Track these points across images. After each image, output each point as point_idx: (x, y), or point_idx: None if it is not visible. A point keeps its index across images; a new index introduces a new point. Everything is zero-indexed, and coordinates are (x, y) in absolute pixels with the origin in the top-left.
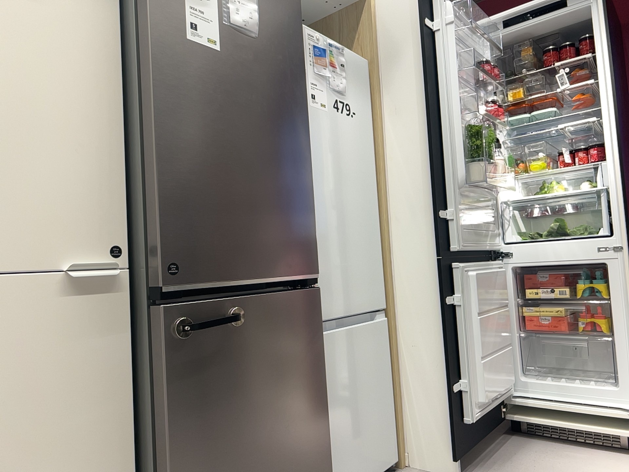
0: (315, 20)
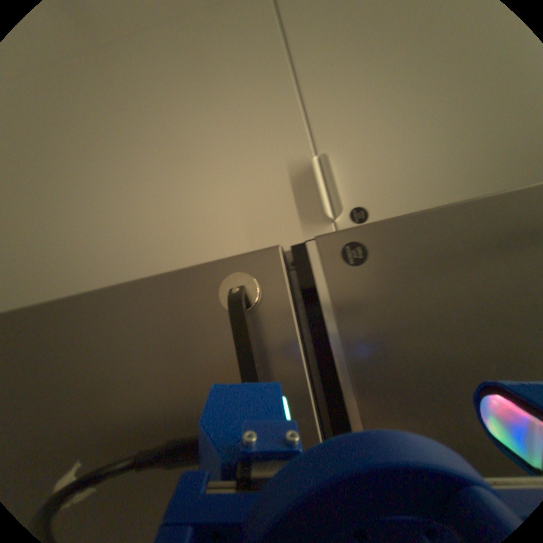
0: None
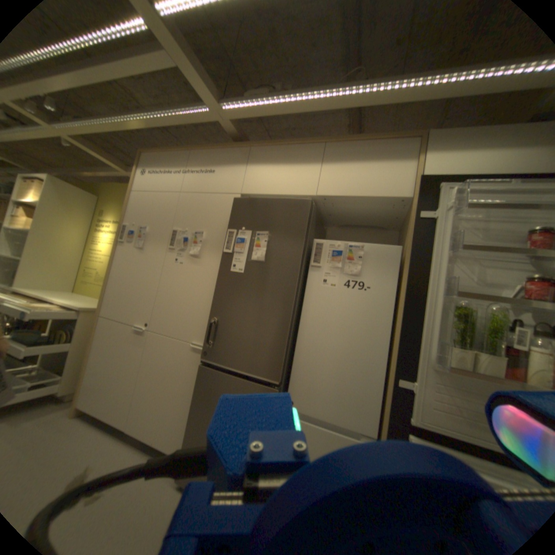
0: (402, 216)
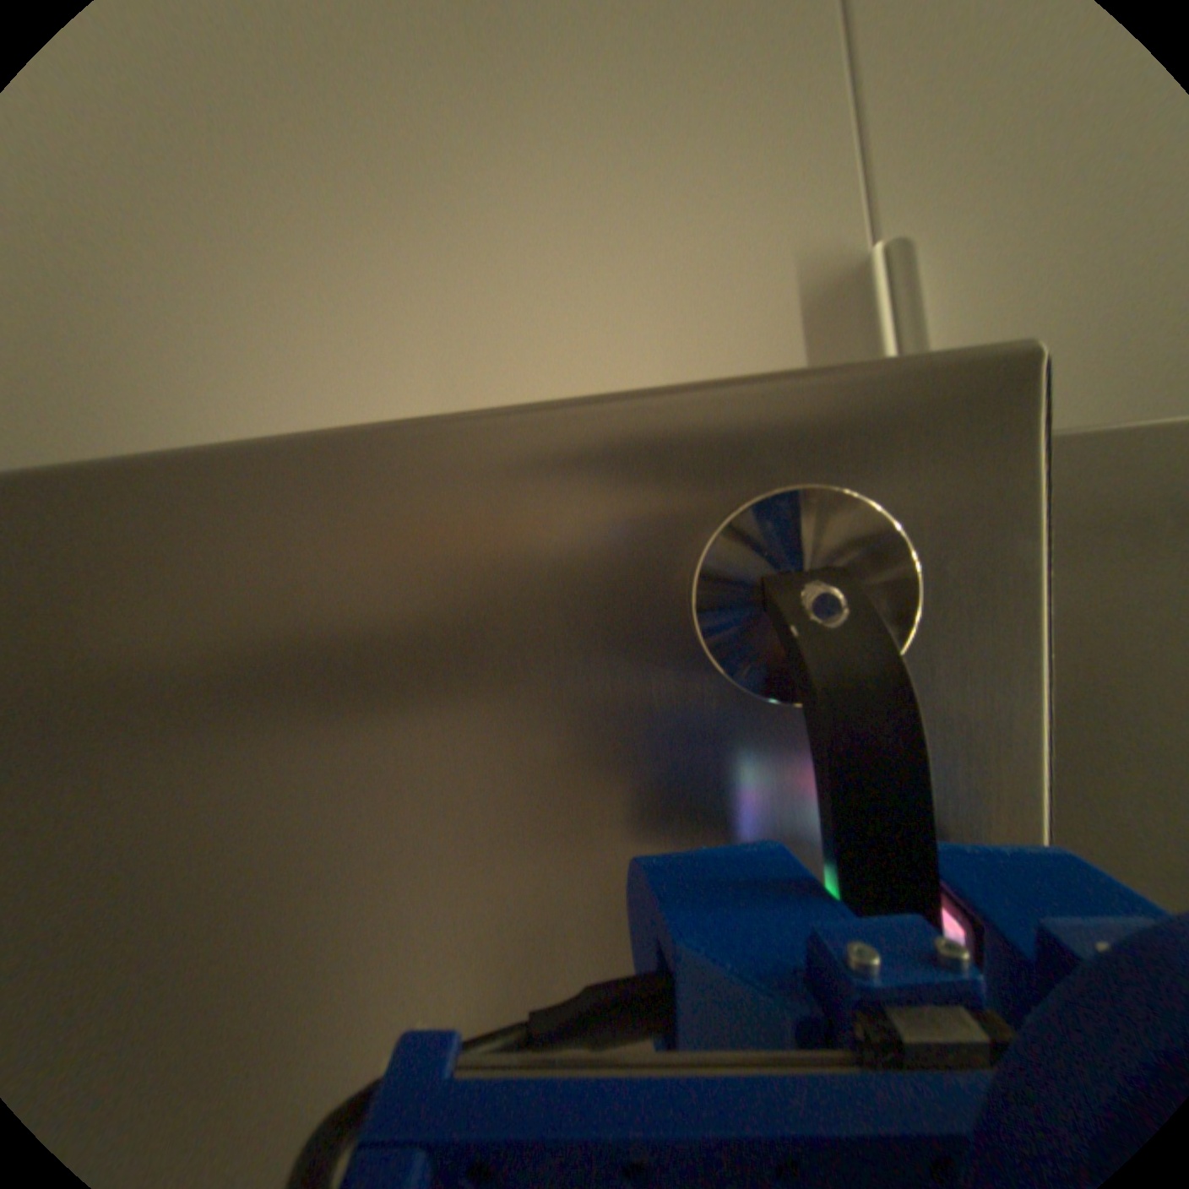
0: None
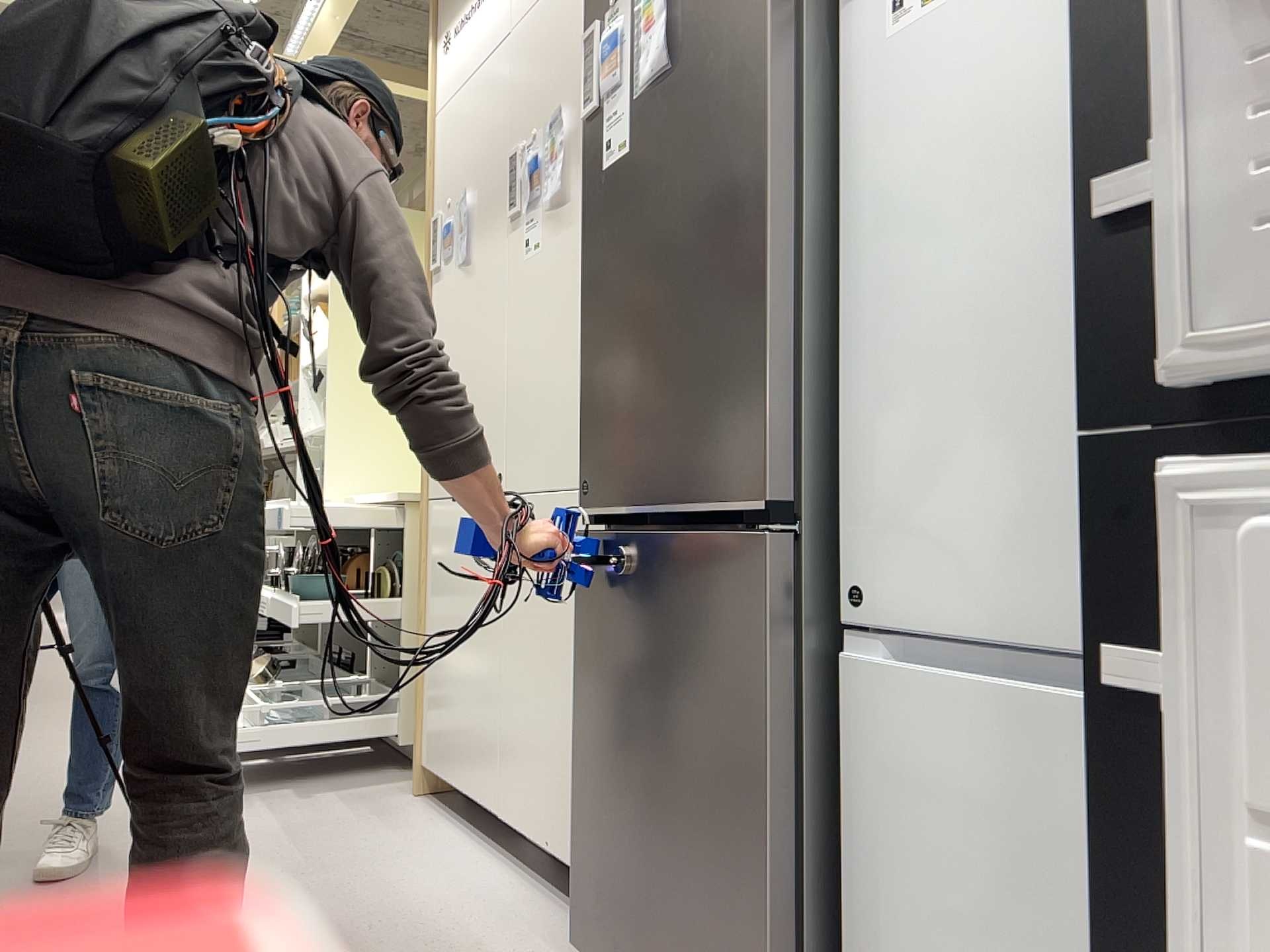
0: None
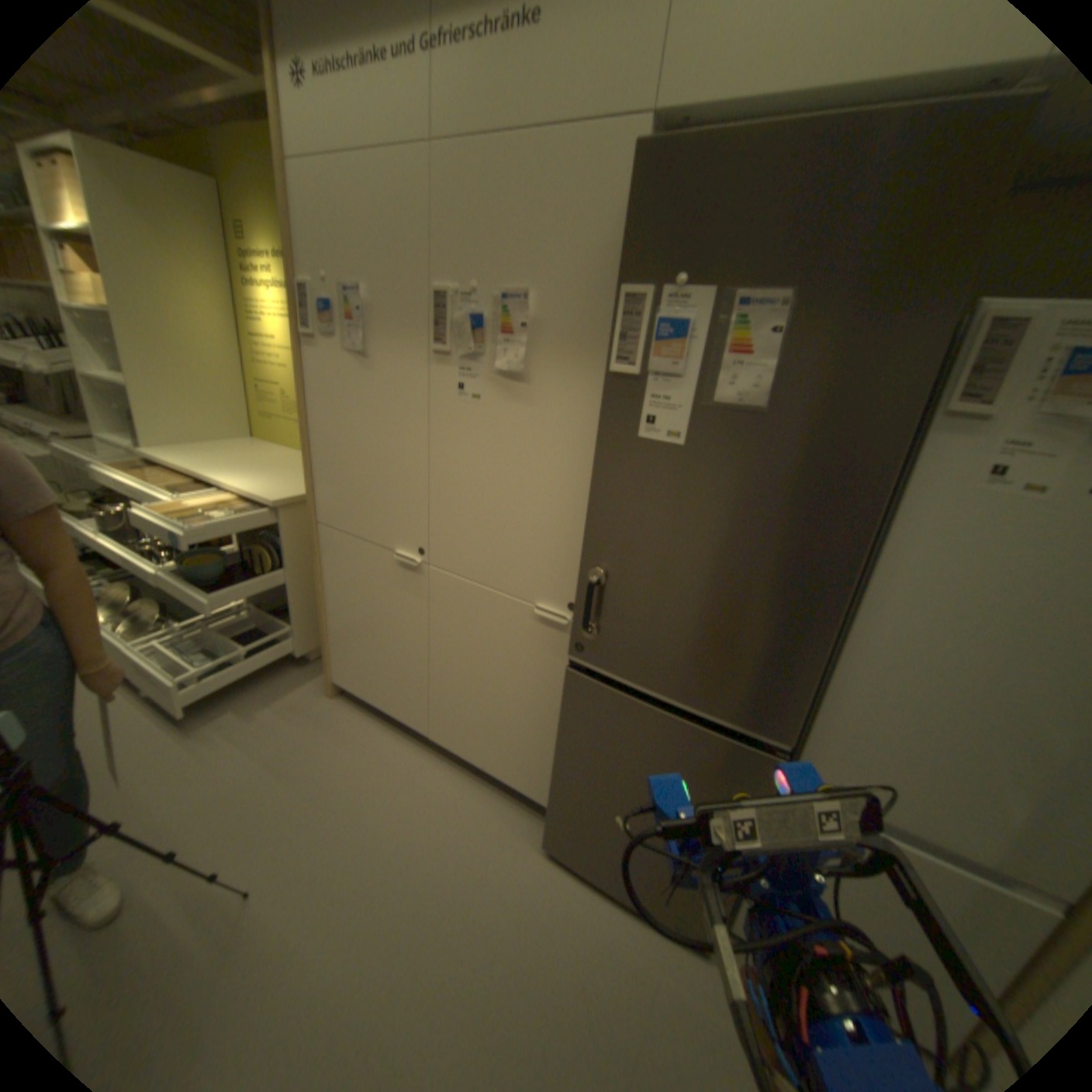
0: None
